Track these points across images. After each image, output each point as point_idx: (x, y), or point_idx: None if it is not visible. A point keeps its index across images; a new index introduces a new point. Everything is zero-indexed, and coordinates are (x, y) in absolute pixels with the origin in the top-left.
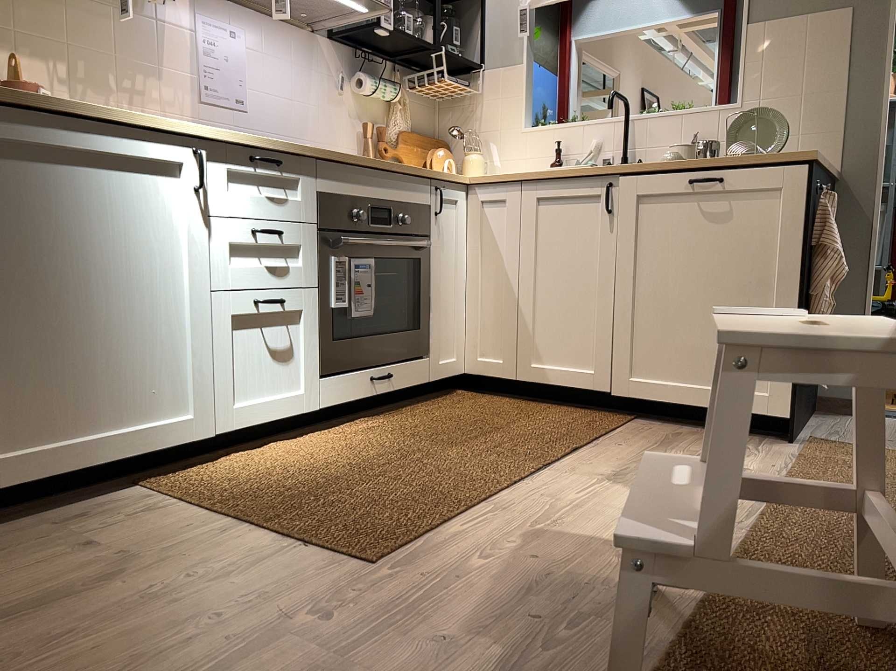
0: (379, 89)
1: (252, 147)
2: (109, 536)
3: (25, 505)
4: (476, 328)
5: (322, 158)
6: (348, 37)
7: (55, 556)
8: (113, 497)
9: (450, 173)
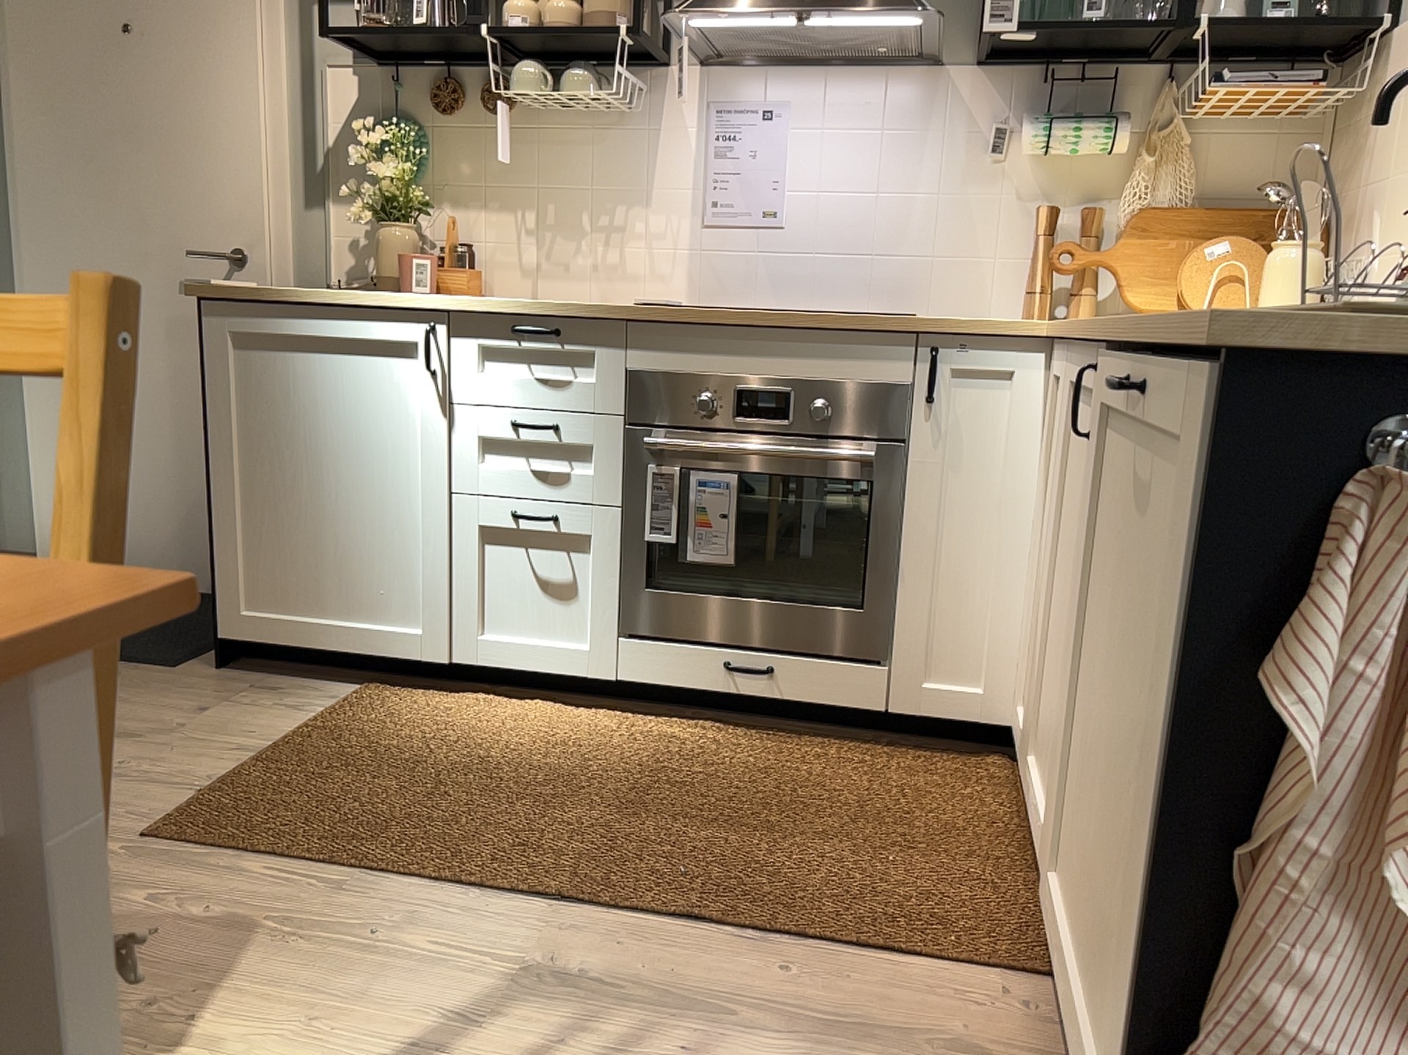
0: (1054, 137)
1: (508, 313)
2: (223, 713)
3: (294, 665)
4: (1027, 646)
5: (631, 319)
6: (999, 51)
7: (175, 708)
8: (319, 687)
9: (977, 322)
